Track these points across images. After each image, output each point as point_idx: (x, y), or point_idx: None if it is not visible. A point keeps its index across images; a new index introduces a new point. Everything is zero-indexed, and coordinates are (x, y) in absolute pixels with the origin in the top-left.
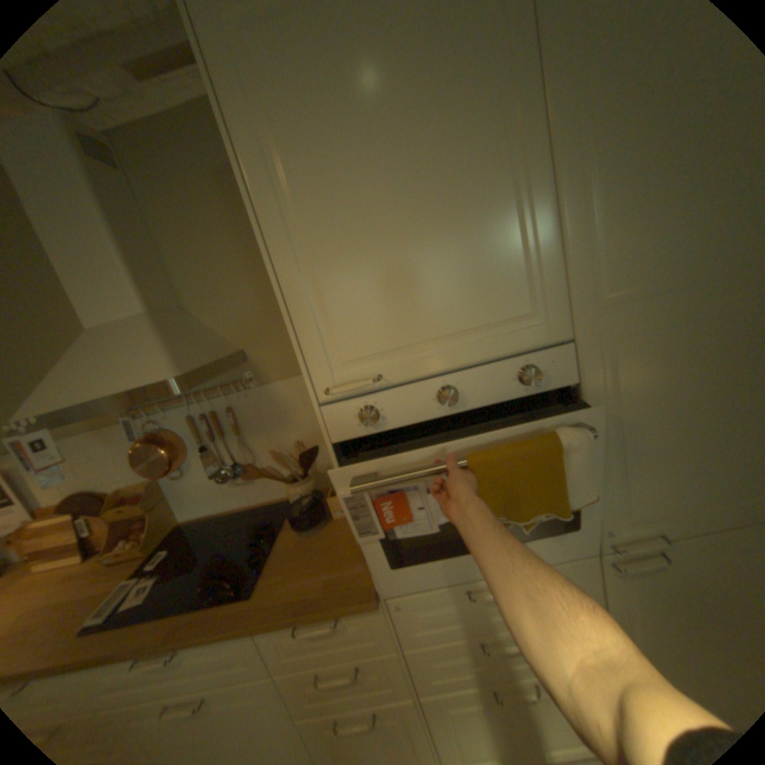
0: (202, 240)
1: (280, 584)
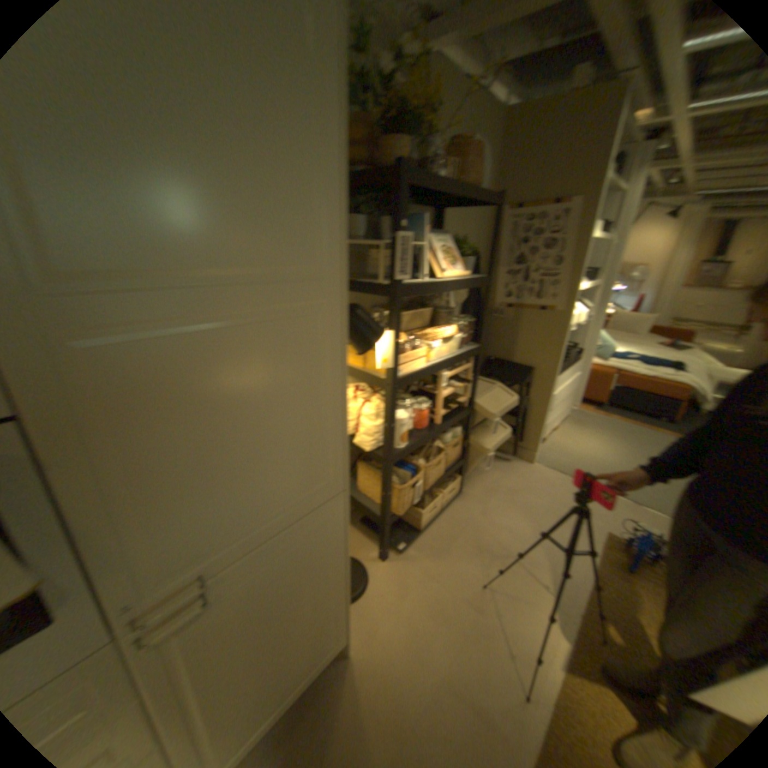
0: None
1: None
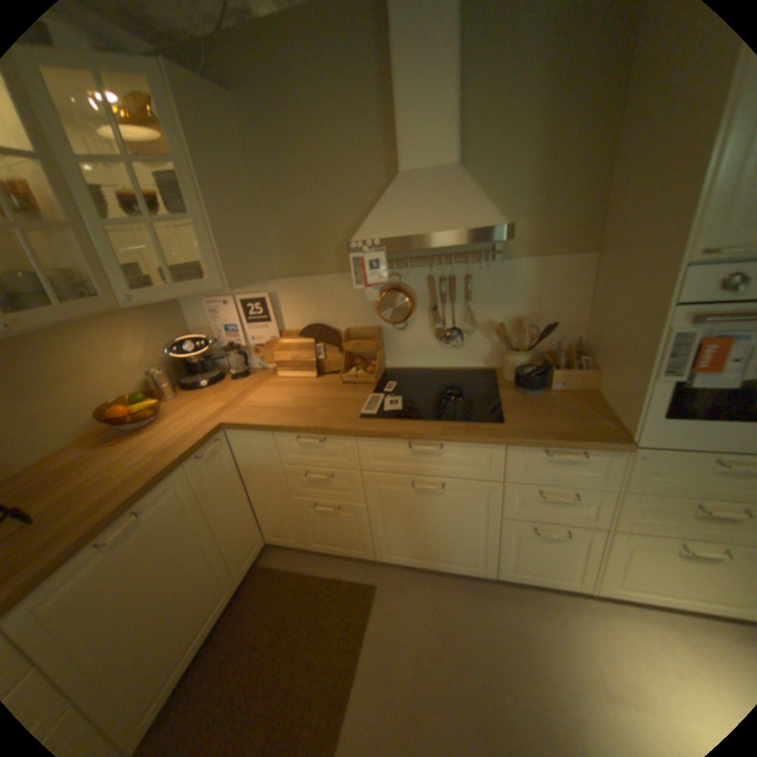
0: (510, 94)
1: (527, 418)
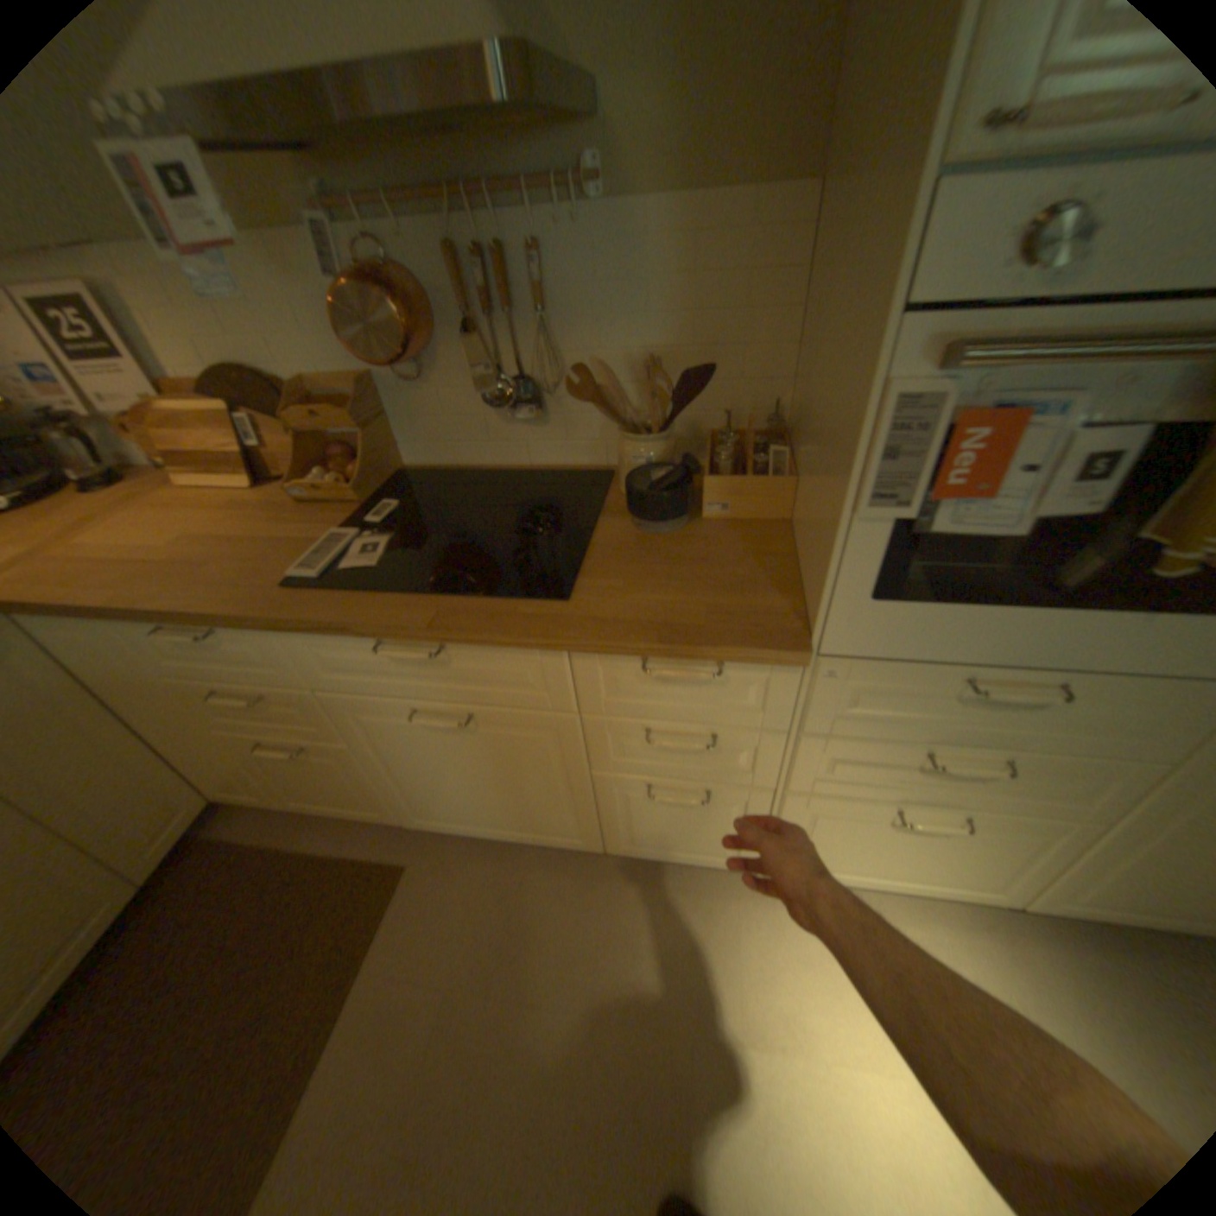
0: None
1: (619, 588)
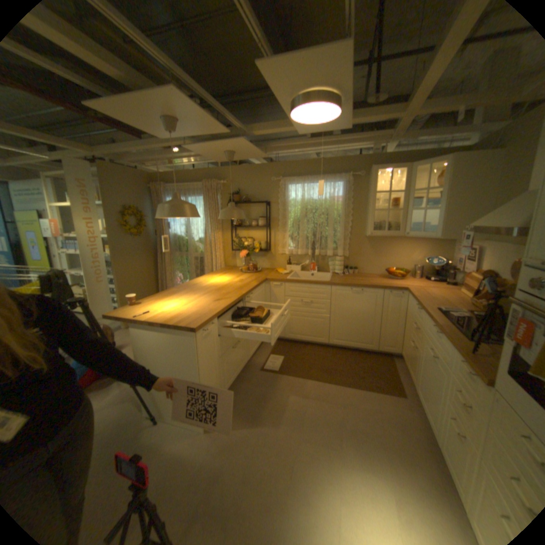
0: None
1: (485, 350)
